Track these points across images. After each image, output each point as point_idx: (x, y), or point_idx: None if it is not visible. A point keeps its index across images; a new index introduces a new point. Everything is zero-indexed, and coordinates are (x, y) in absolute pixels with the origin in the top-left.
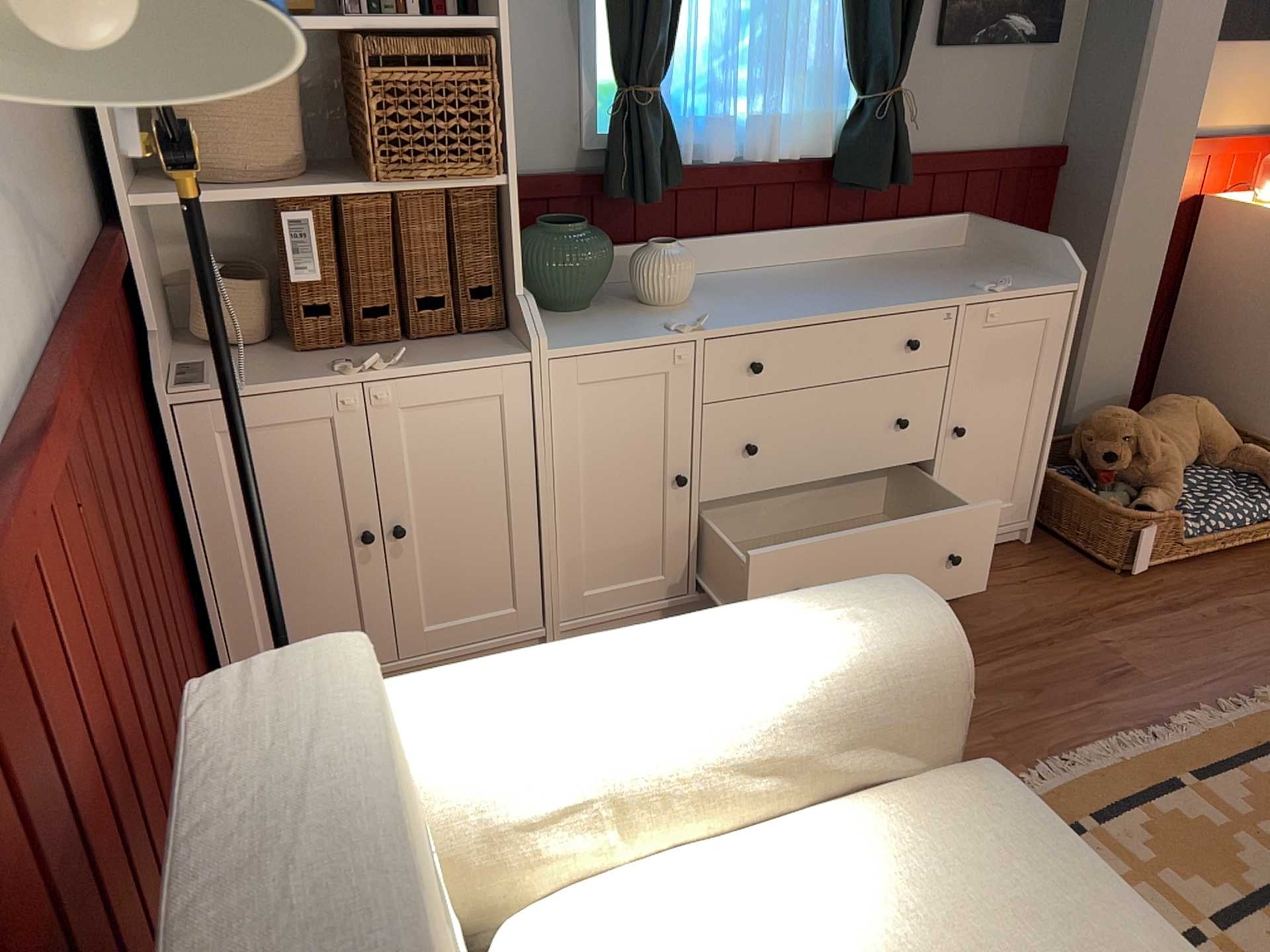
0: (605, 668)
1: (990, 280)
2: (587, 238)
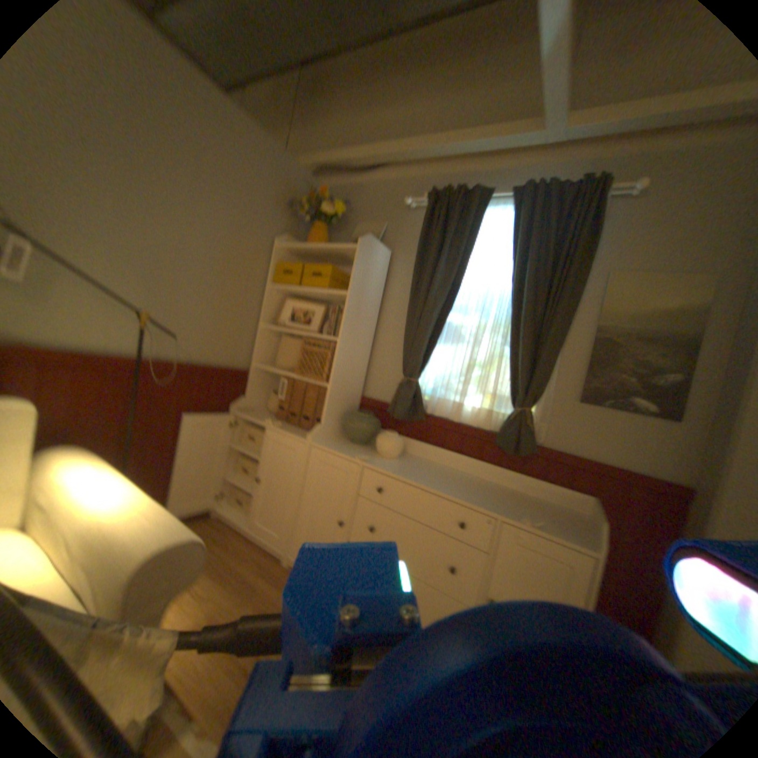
0: (105, 487)
1: (541, 522)
2: (363, 419)
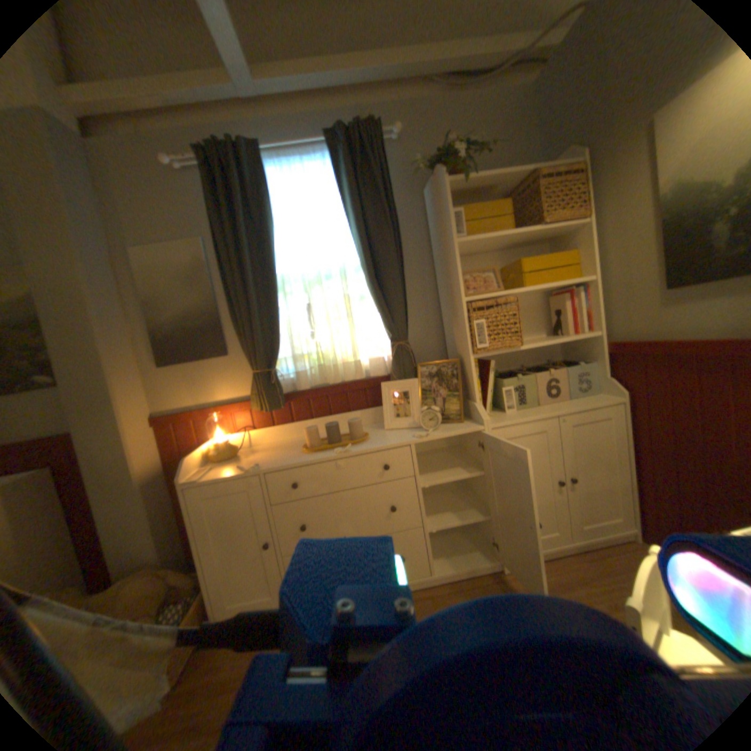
0: None
1: None
2: None
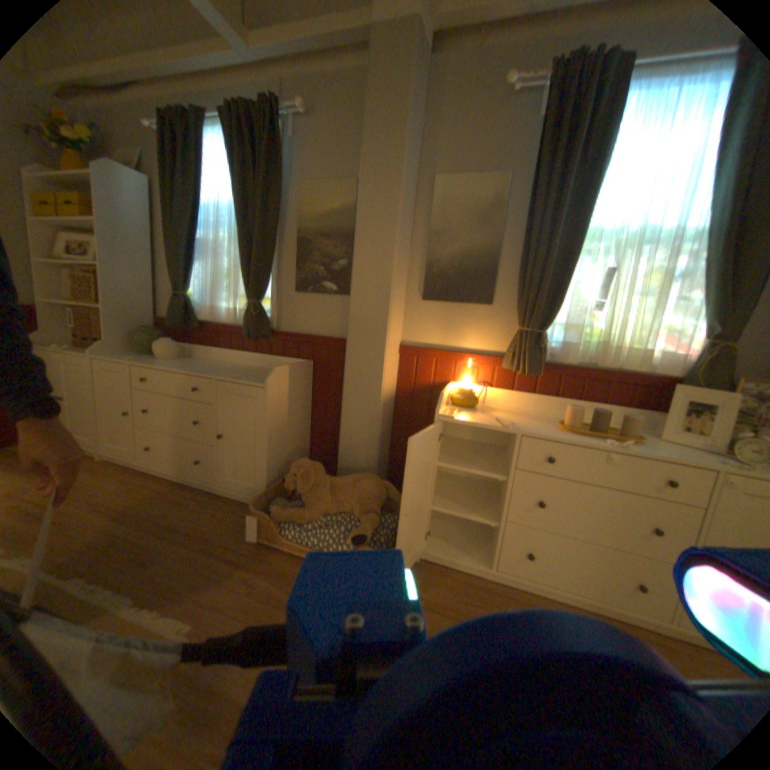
0: None
1: (246, 377)
2: (141, 332)
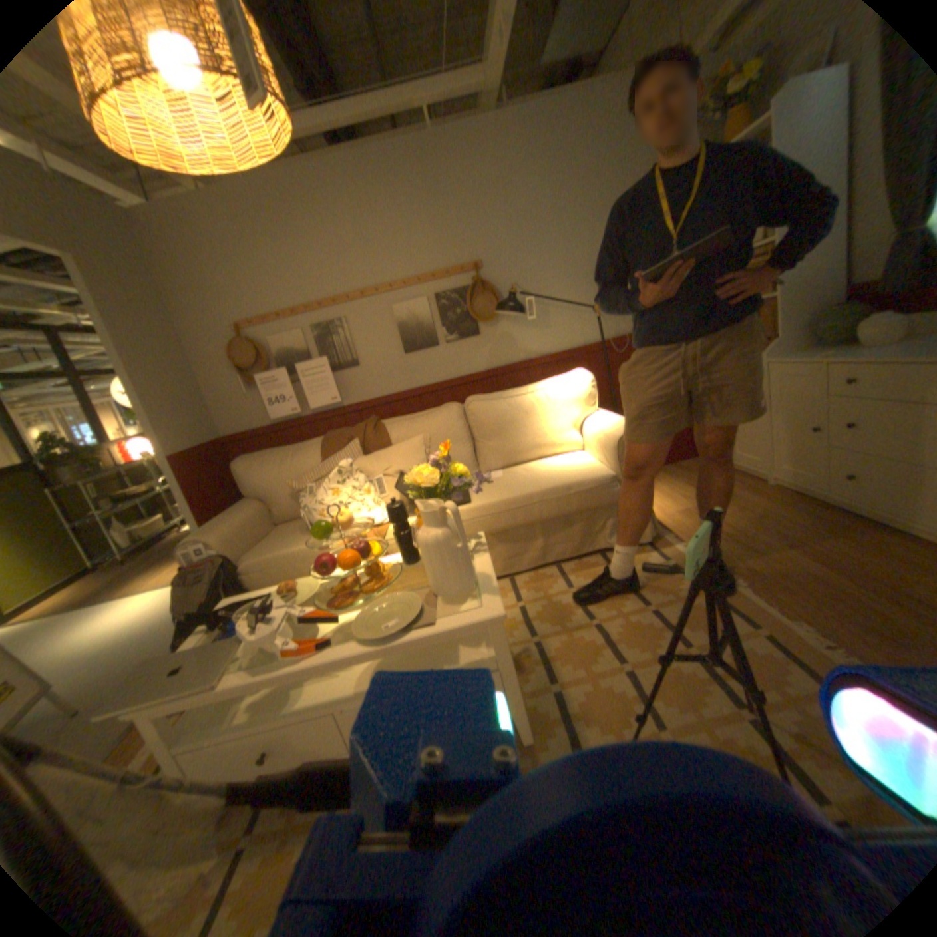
0: (601, 414)
1: None
2: (835, 312)
